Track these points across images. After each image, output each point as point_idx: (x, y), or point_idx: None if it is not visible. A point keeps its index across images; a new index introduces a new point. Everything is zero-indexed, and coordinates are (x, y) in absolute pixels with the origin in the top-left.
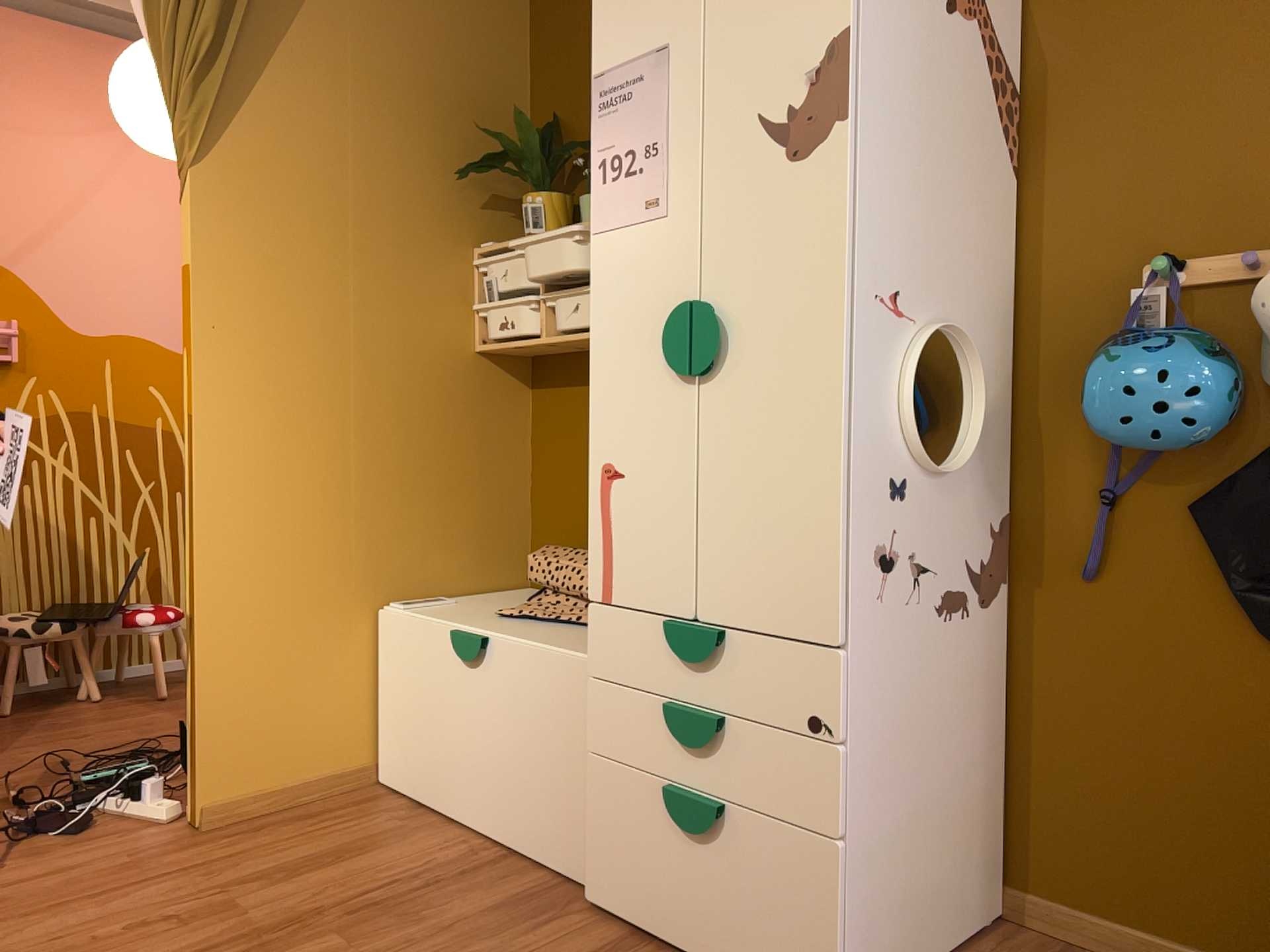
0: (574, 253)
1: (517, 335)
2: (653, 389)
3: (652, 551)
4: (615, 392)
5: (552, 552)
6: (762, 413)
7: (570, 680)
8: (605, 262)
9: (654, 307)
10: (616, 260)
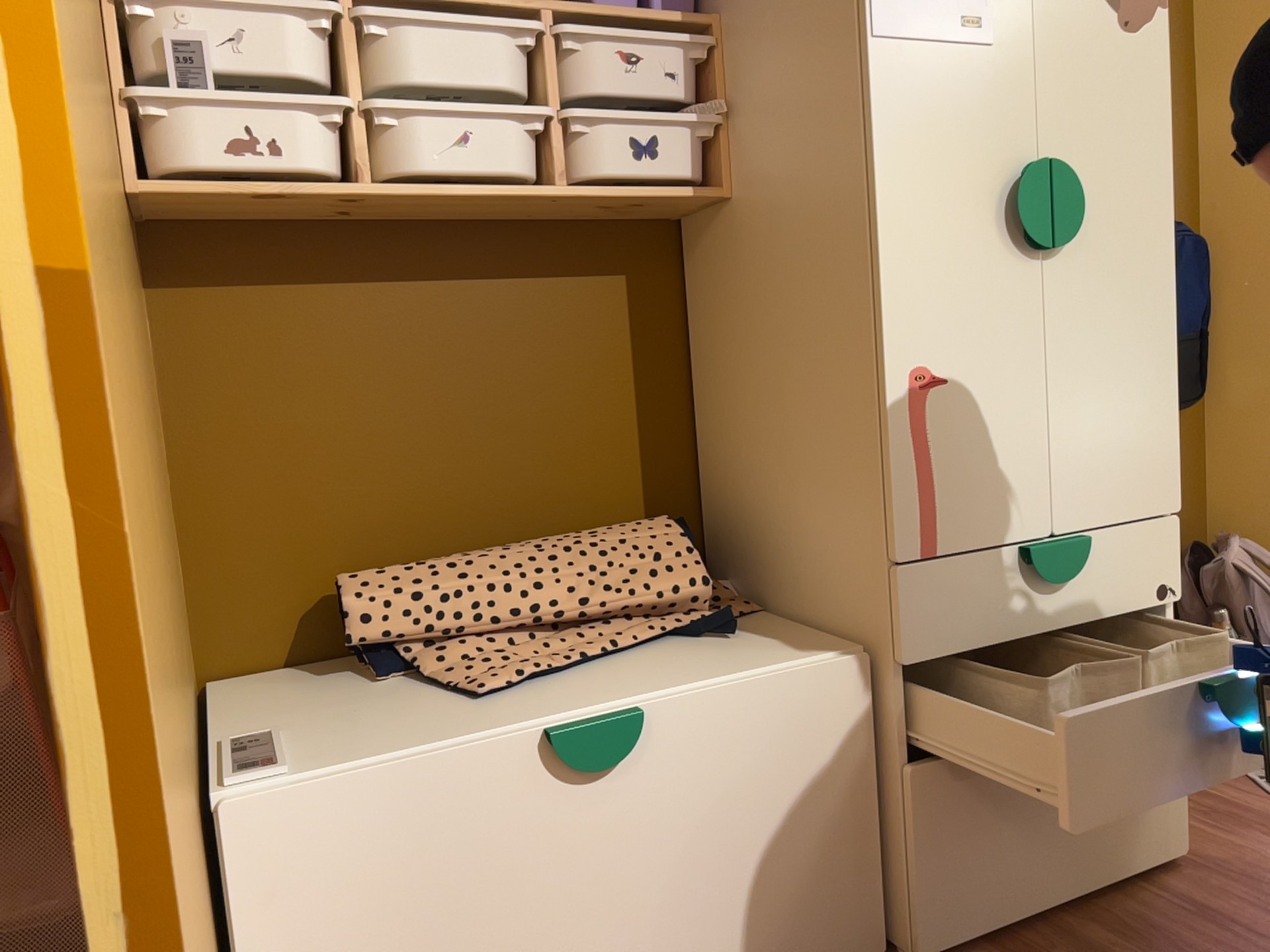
0: (445, 43)
1: (283, 176)
2: (987, 266)
3: (996, 470)
4: (930, 271)
5: (396, 578)
6: (1109, 294)
7: (828, 697)
8: (901, 86)
9: (982, 161)
10: (920, 86)
